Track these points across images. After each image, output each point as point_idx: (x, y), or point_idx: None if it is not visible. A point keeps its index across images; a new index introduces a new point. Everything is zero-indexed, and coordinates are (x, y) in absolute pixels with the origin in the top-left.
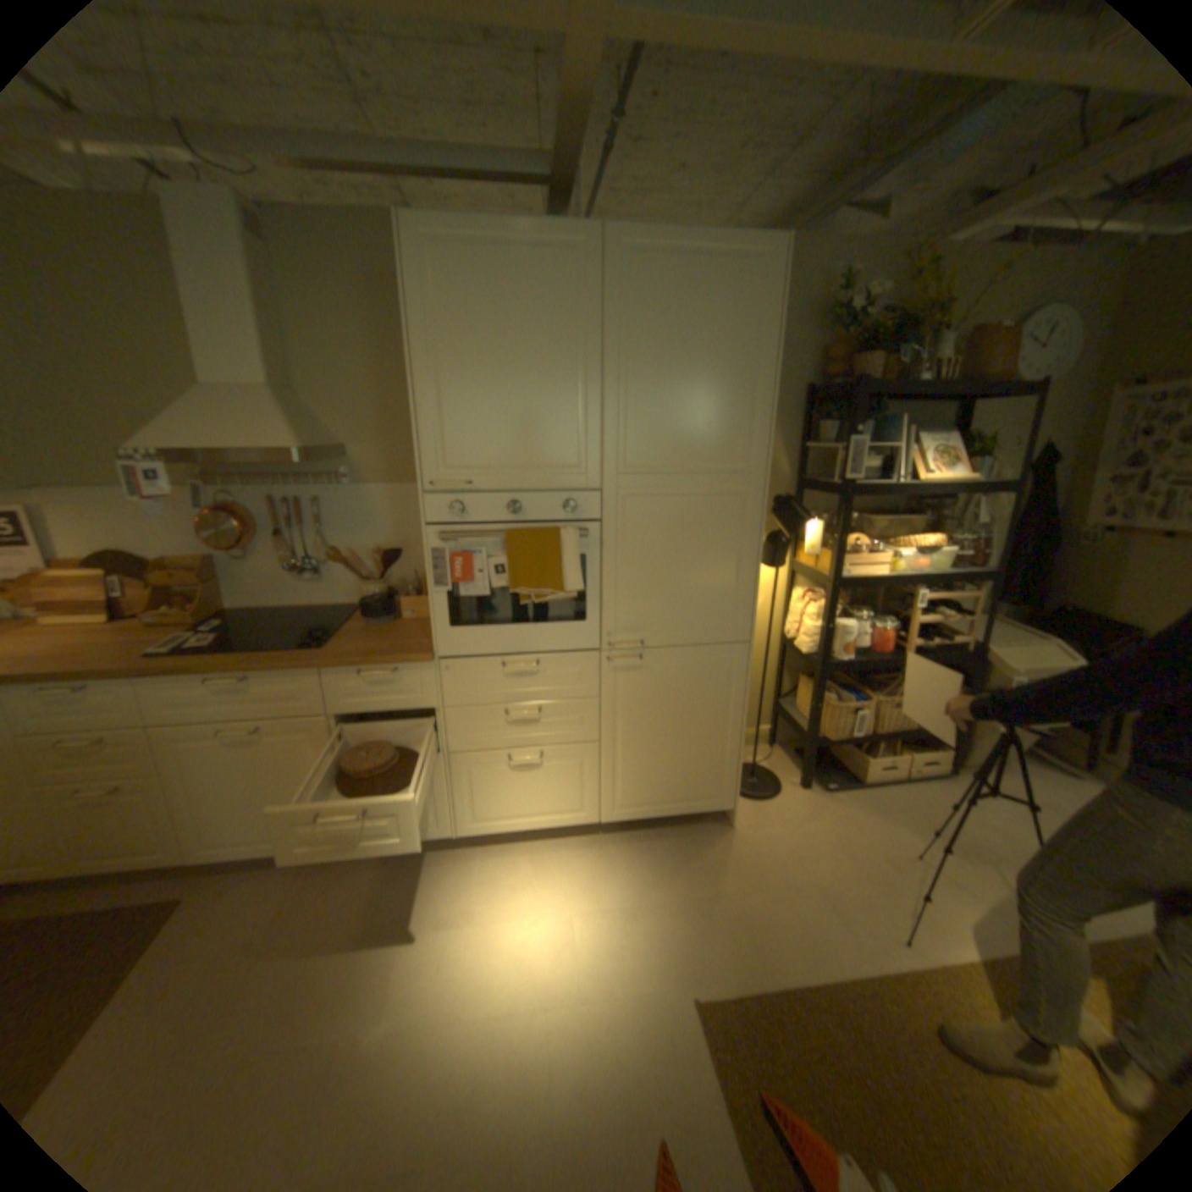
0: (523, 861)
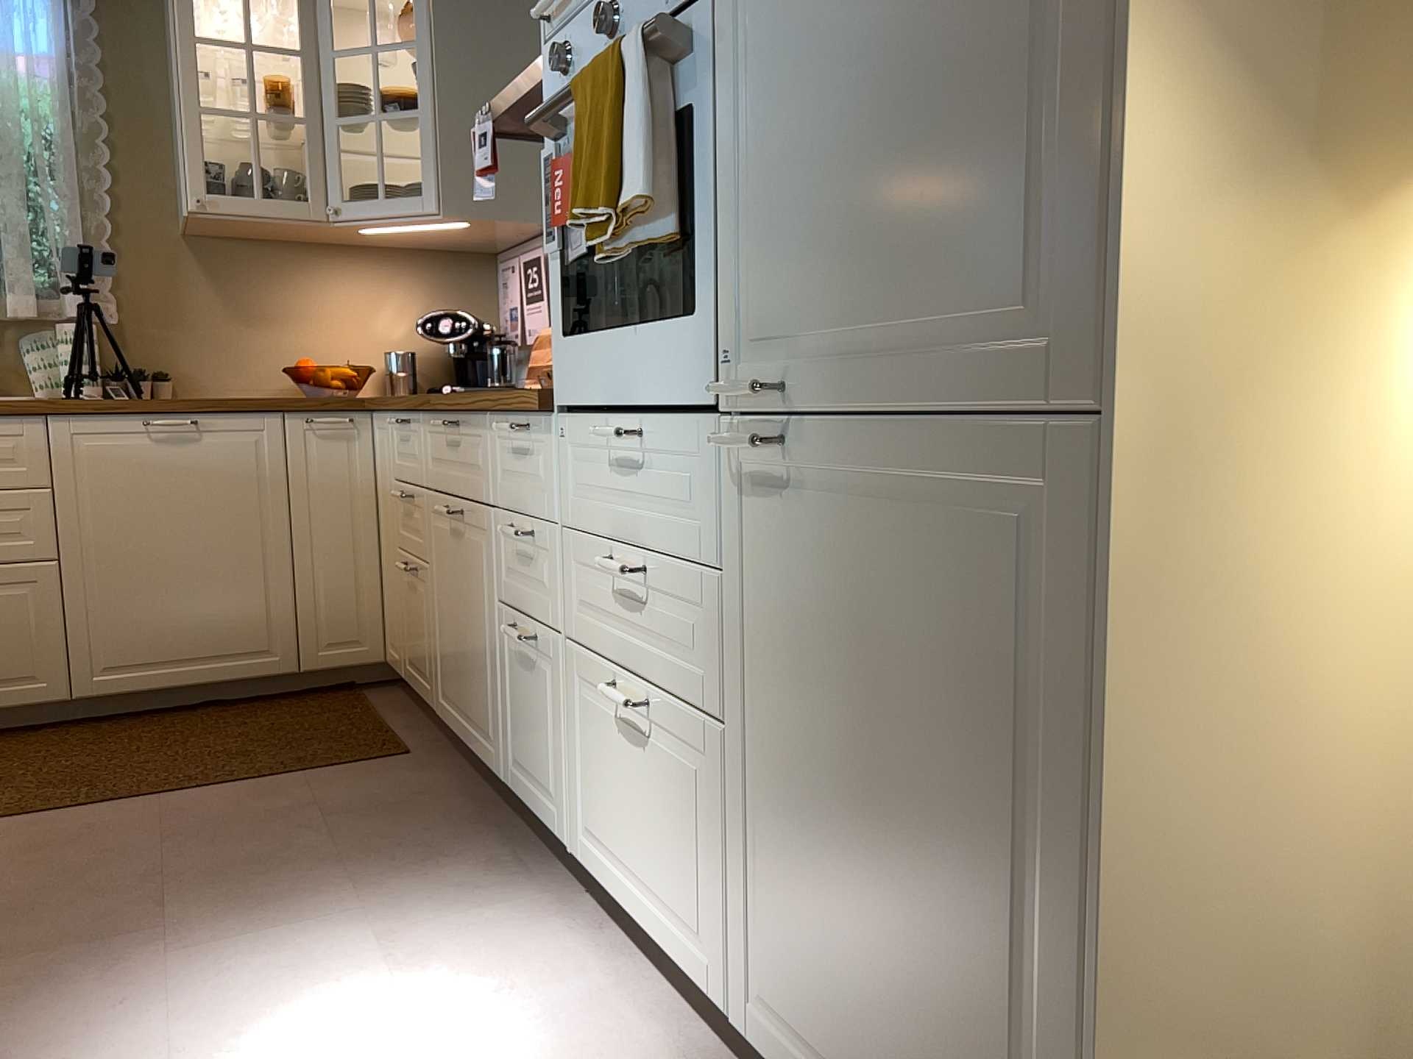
0: (603, 995)
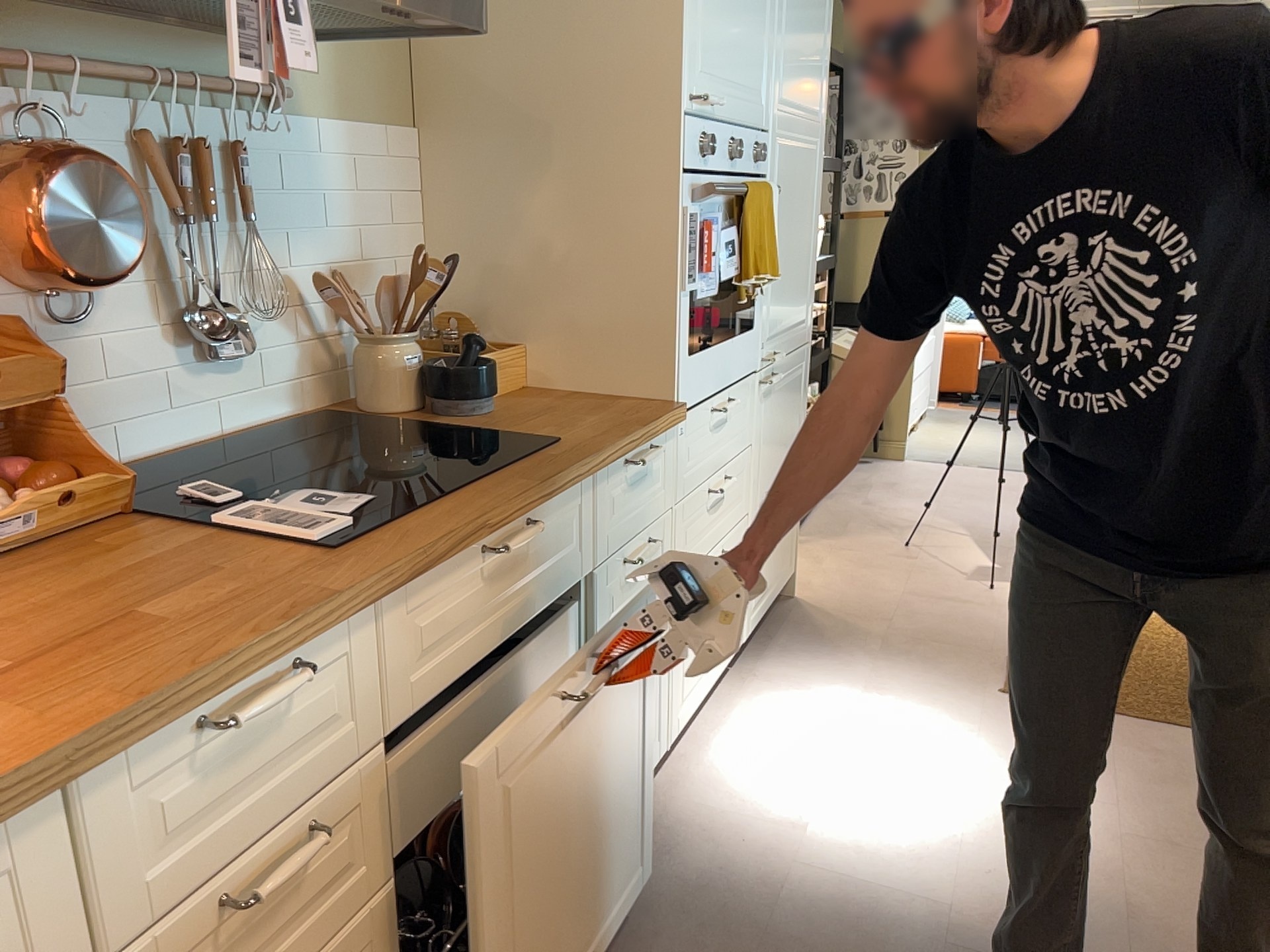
0: (726, 732)
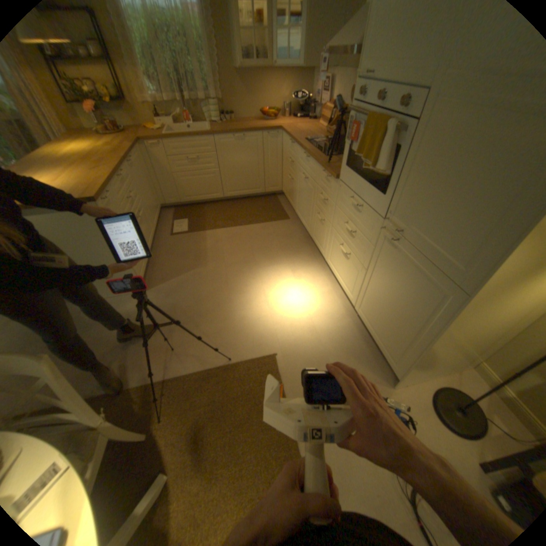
0: (328, 289)
